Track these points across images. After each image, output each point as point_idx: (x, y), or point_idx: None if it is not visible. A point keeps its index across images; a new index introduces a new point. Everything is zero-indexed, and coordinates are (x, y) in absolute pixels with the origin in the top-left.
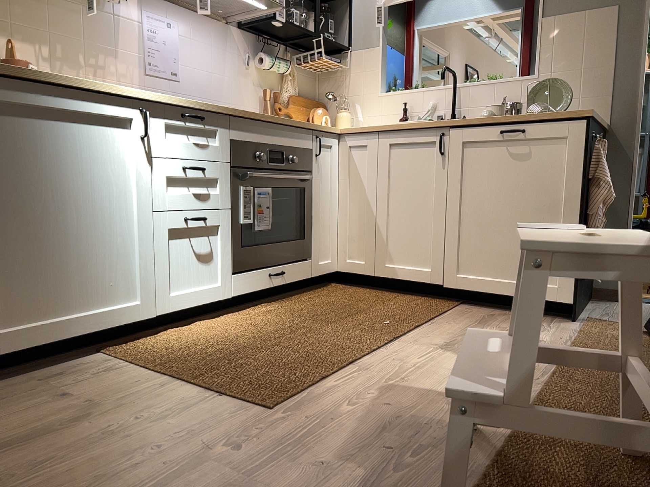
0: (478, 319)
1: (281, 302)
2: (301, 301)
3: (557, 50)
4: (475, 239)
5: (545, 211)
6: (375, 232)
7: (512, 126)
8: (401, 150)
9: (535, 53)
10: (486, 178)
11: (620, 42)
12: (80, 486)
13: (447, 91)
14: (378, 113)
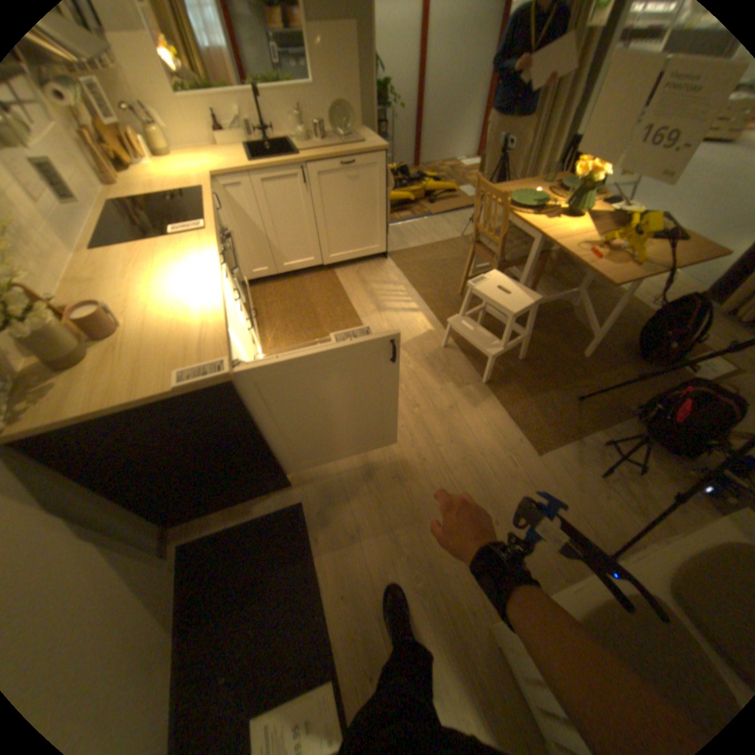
0: (360, 280)
1: (259, 325)
2: (267, 317)
3: (324, 57)
4: (336, 233)
5: (370, 209)
6: (270, 247)
7: (343, 155)
8: (271, 183)
9: (310, 60)
10: (337, 195)
11: (363, 55)
12: (413, 450)
13: (246, 94)
14: (182, 119)
